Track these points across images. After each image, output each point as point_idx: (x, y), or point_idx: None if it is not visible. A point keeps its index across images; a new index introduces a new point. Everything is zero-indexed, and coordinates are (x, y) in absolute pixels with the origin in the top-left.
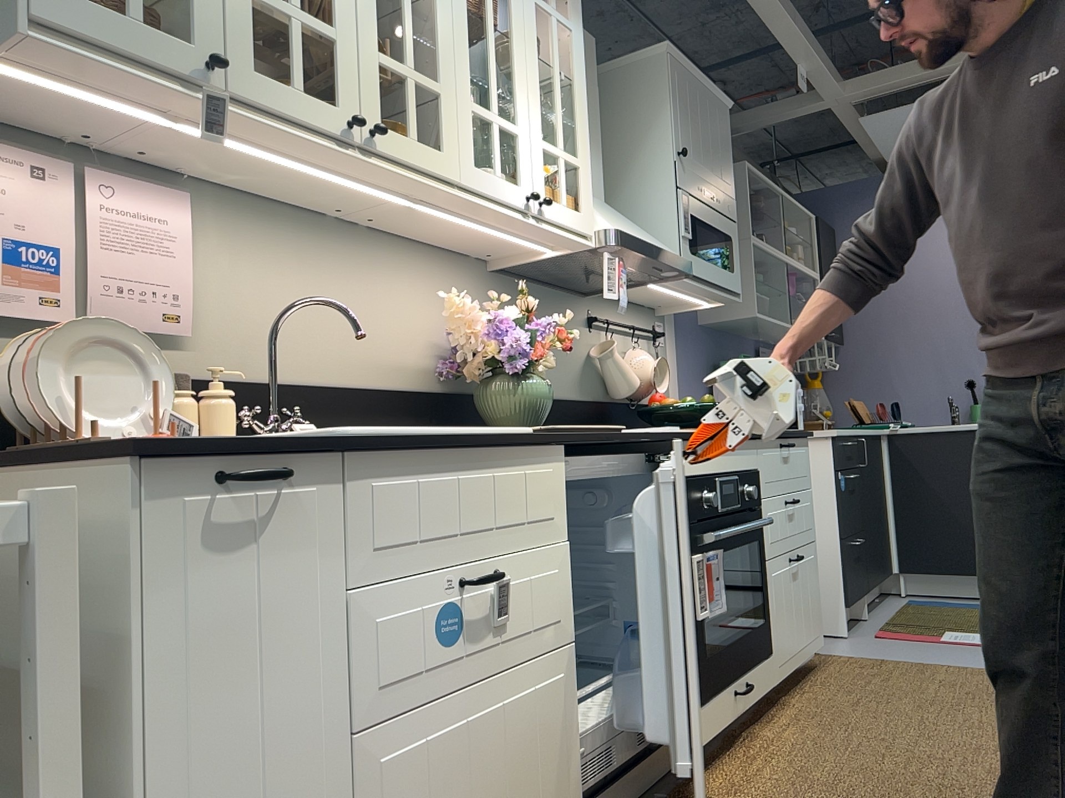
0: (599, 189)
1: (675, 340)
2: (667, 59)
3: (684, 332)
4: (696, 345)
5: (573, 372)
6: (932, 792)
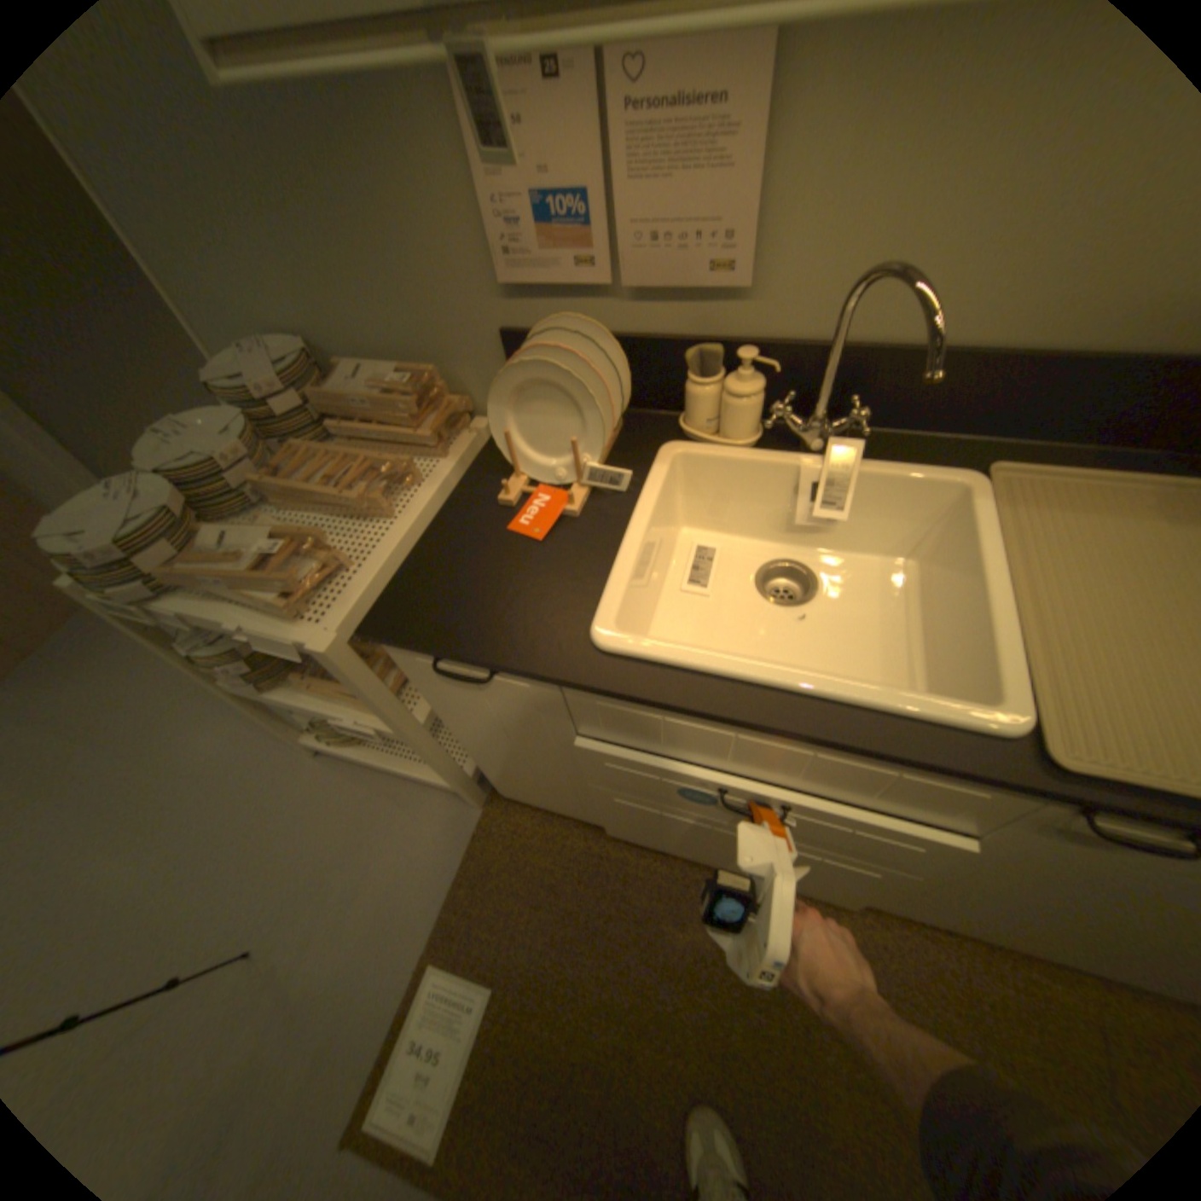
0: None
1: None
2: None
3: None
4: None
5: None
6: None
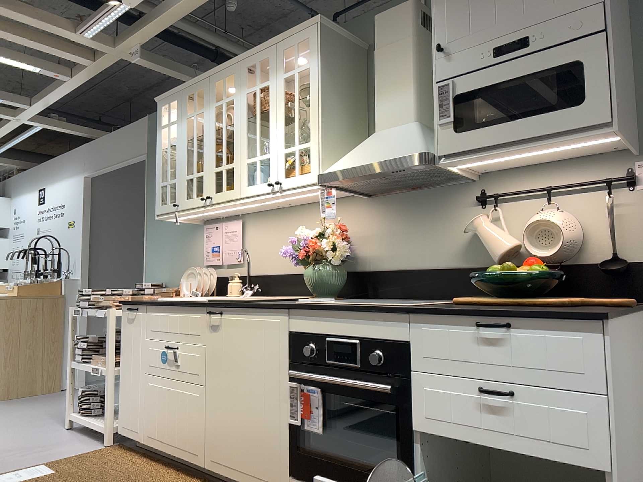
0: (403, 117)
1: None
2: None
3: None
4: None
5: (450, 246)
6: None
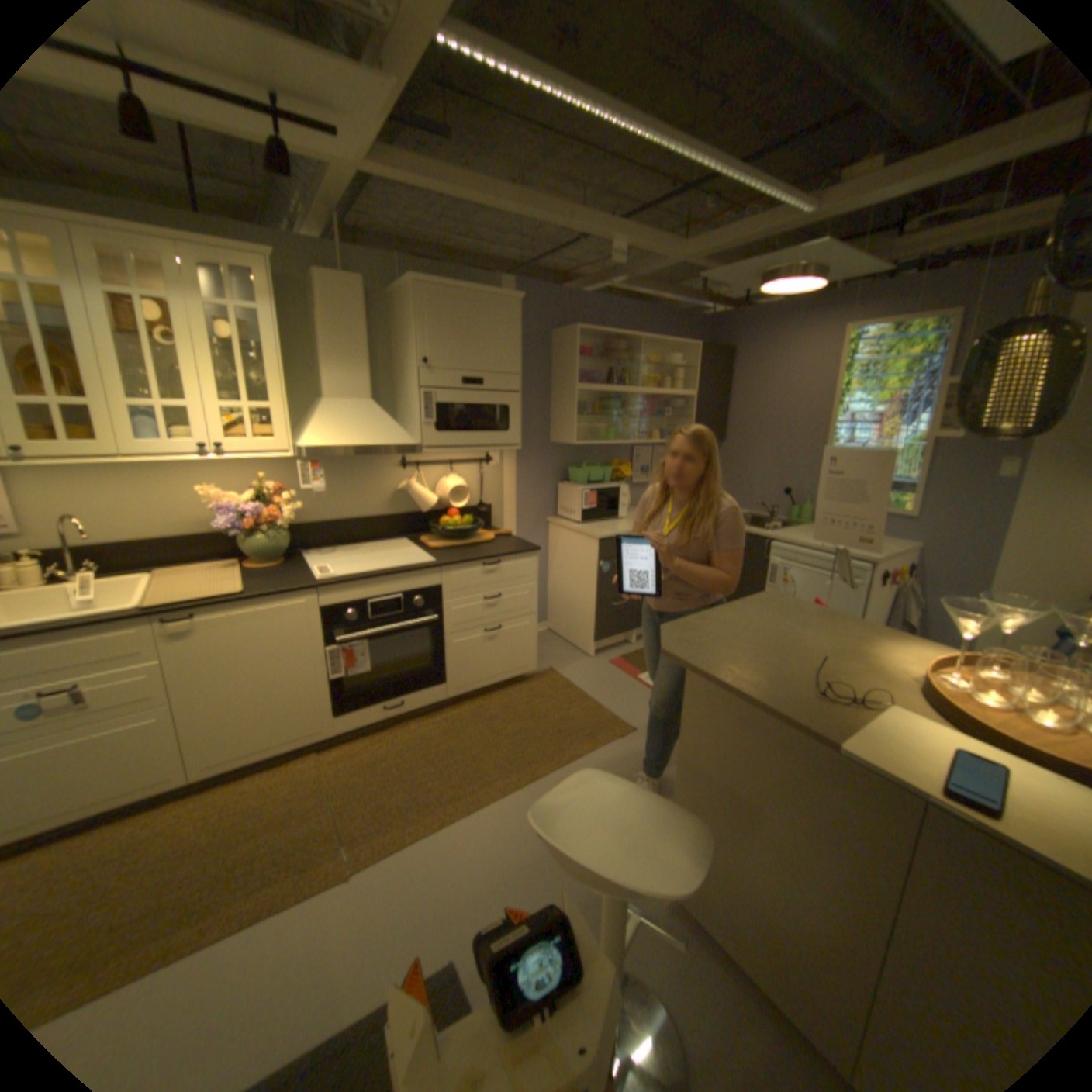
0: (359, 393)
1: (511, 459)
2: (412, 286)
3: (524, 452)
4: (541, 458)
5: (378, 499)
6: (402, 802)
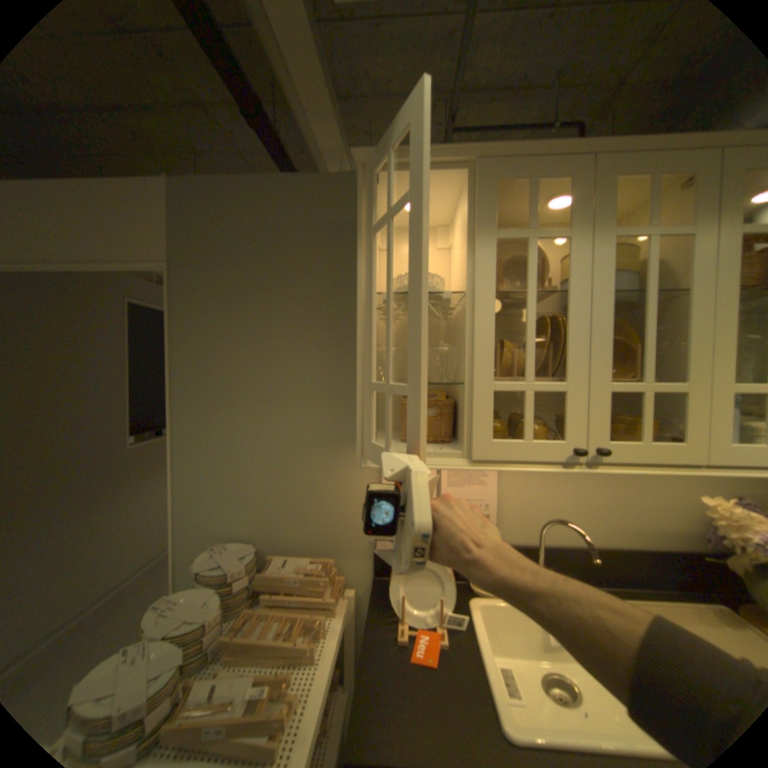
0: None
1: None
2: None
3: None
4: None
5: None
6: None
